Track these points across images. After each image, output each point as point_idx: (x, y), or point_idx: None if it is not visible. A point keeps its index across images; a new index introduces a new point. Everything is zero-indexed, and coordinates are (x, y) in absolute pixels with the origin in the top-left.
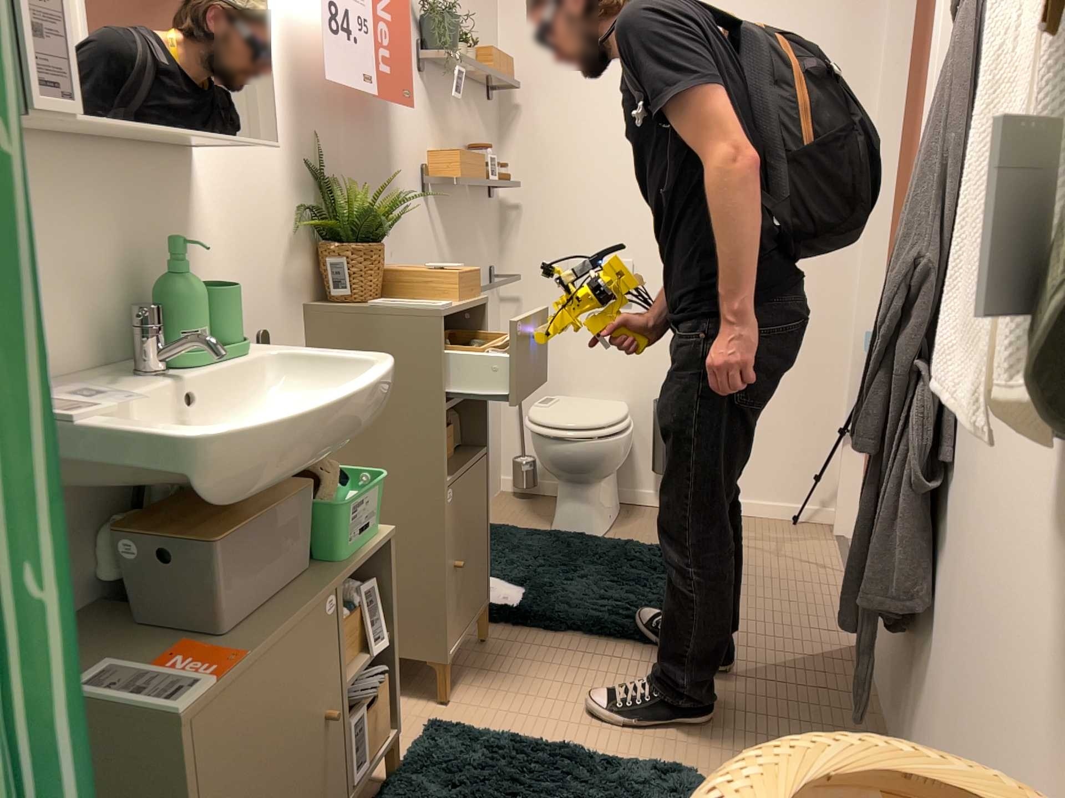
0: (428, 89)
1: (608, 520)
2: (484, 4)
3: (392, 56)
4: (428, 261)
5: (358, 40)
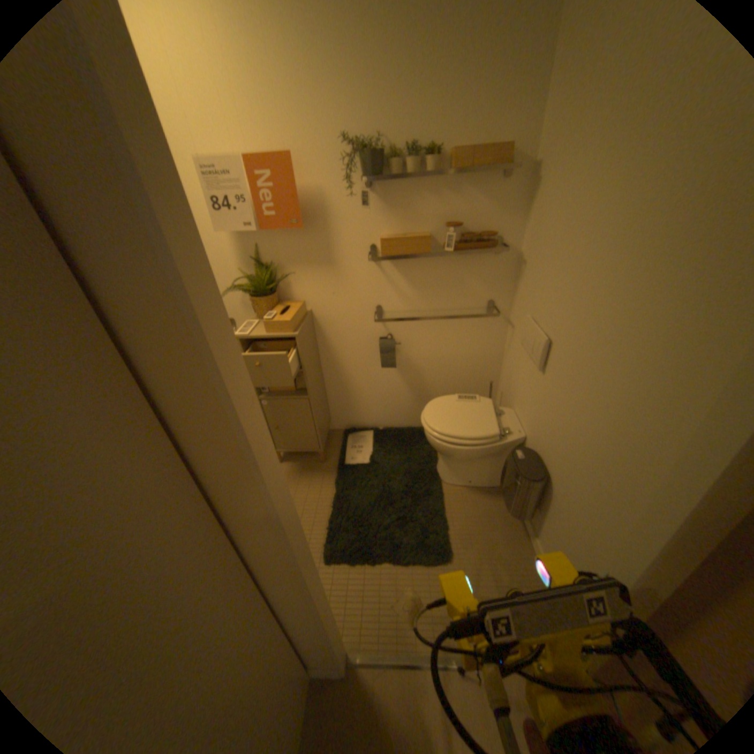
0: (380, 194)
1: (460, 481)
2: (508, 84)
3: (274, 203)
4: (379, 297)
5: (235, 206)
